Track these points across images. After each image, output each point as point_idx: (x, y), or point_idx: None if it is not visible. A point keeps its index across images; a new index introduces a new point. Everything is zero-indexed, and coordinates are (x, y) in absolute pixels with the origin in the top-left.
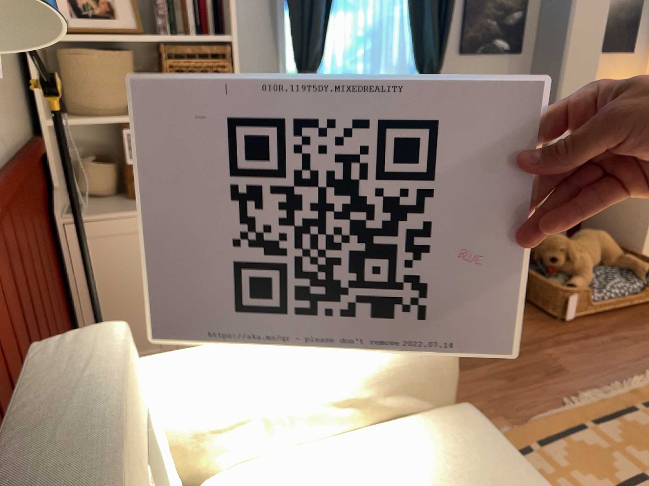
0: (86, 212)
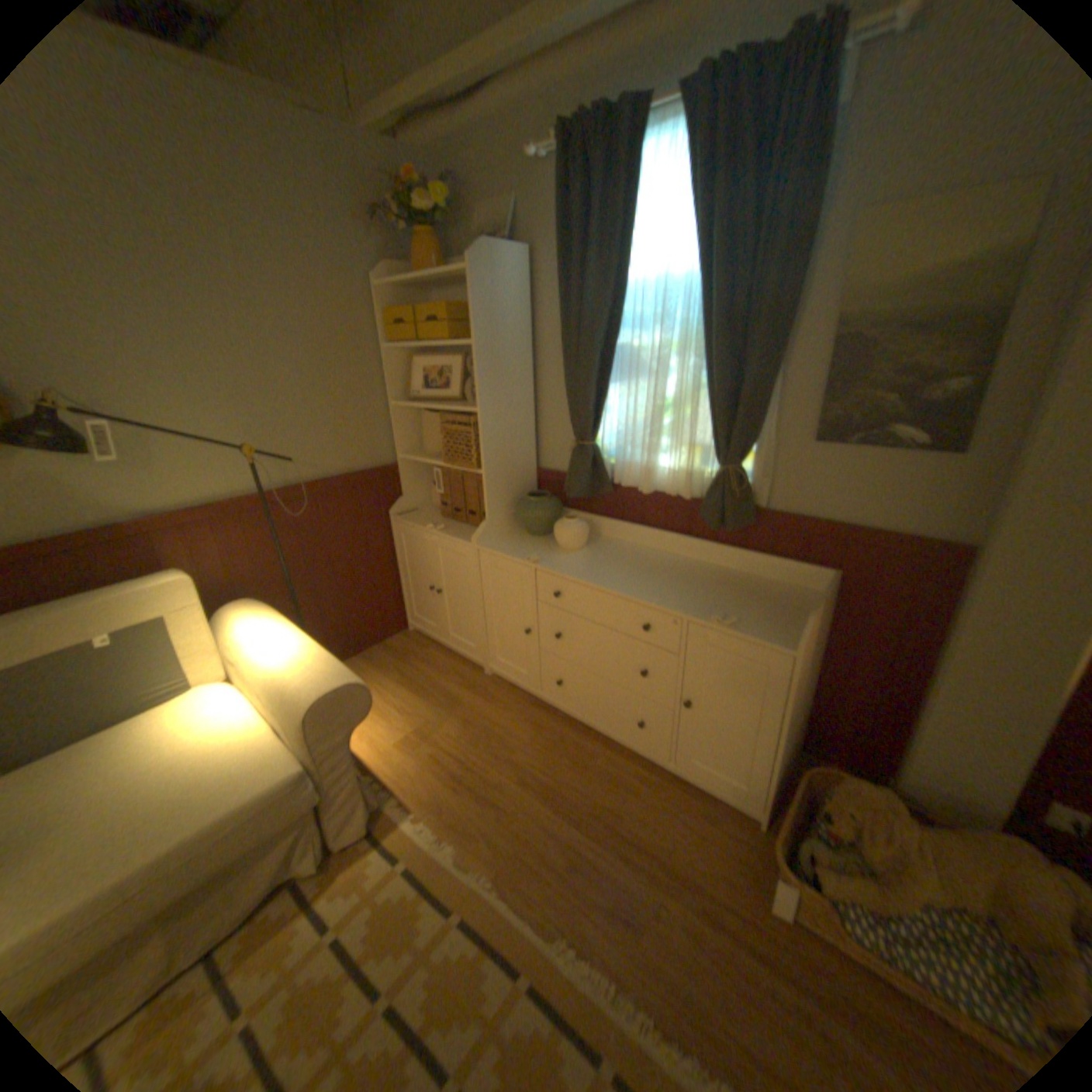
0: (408, 516)
